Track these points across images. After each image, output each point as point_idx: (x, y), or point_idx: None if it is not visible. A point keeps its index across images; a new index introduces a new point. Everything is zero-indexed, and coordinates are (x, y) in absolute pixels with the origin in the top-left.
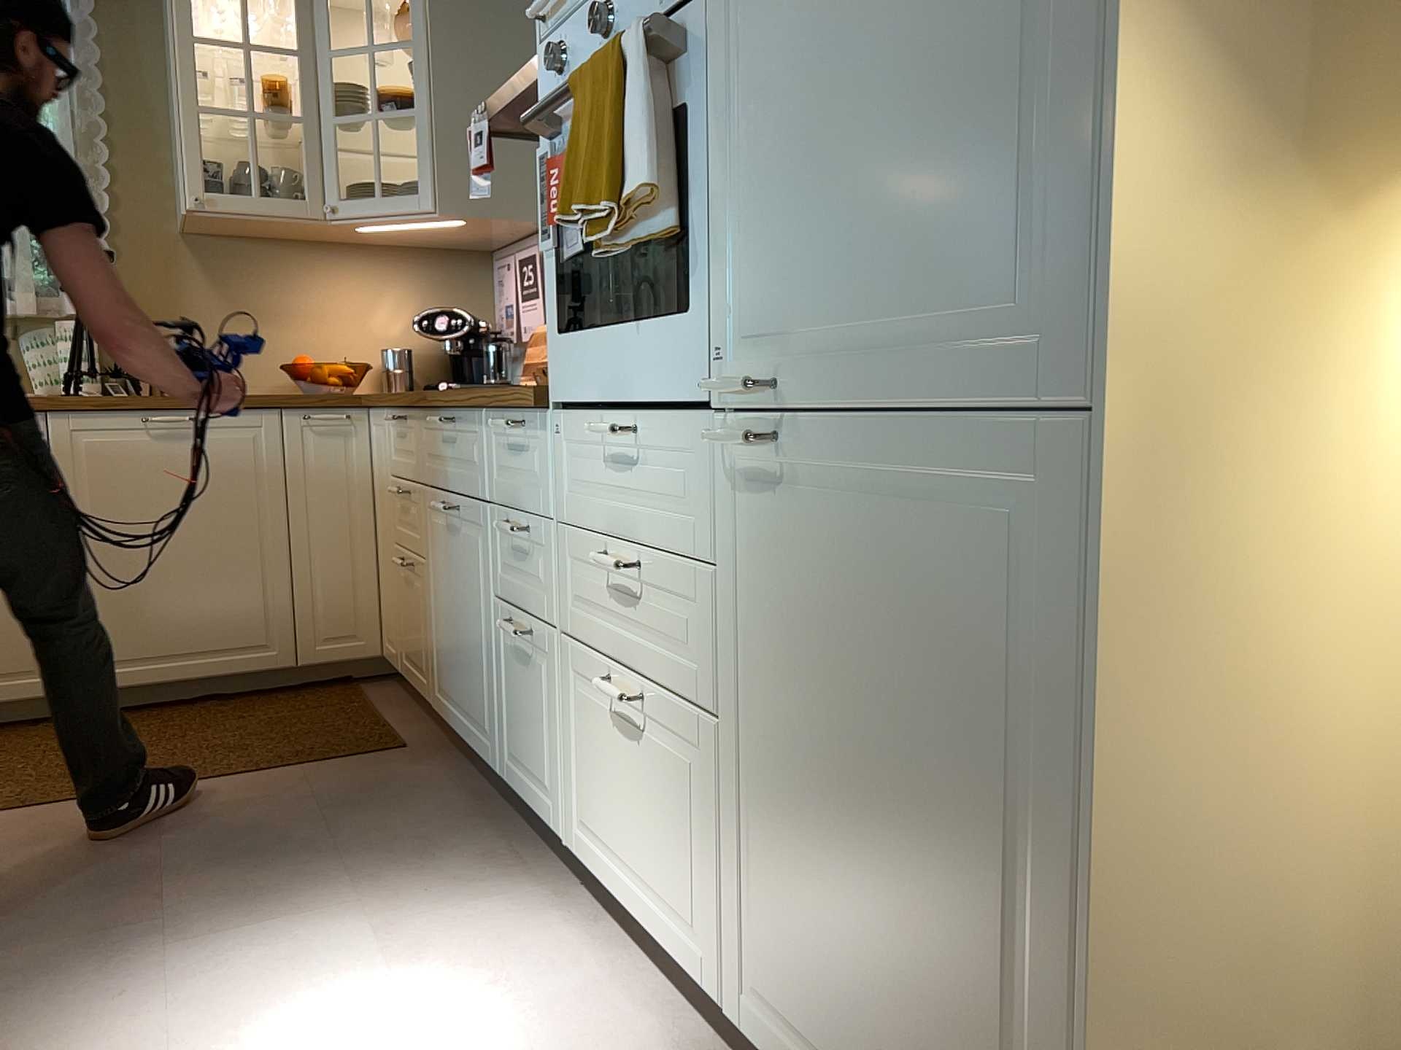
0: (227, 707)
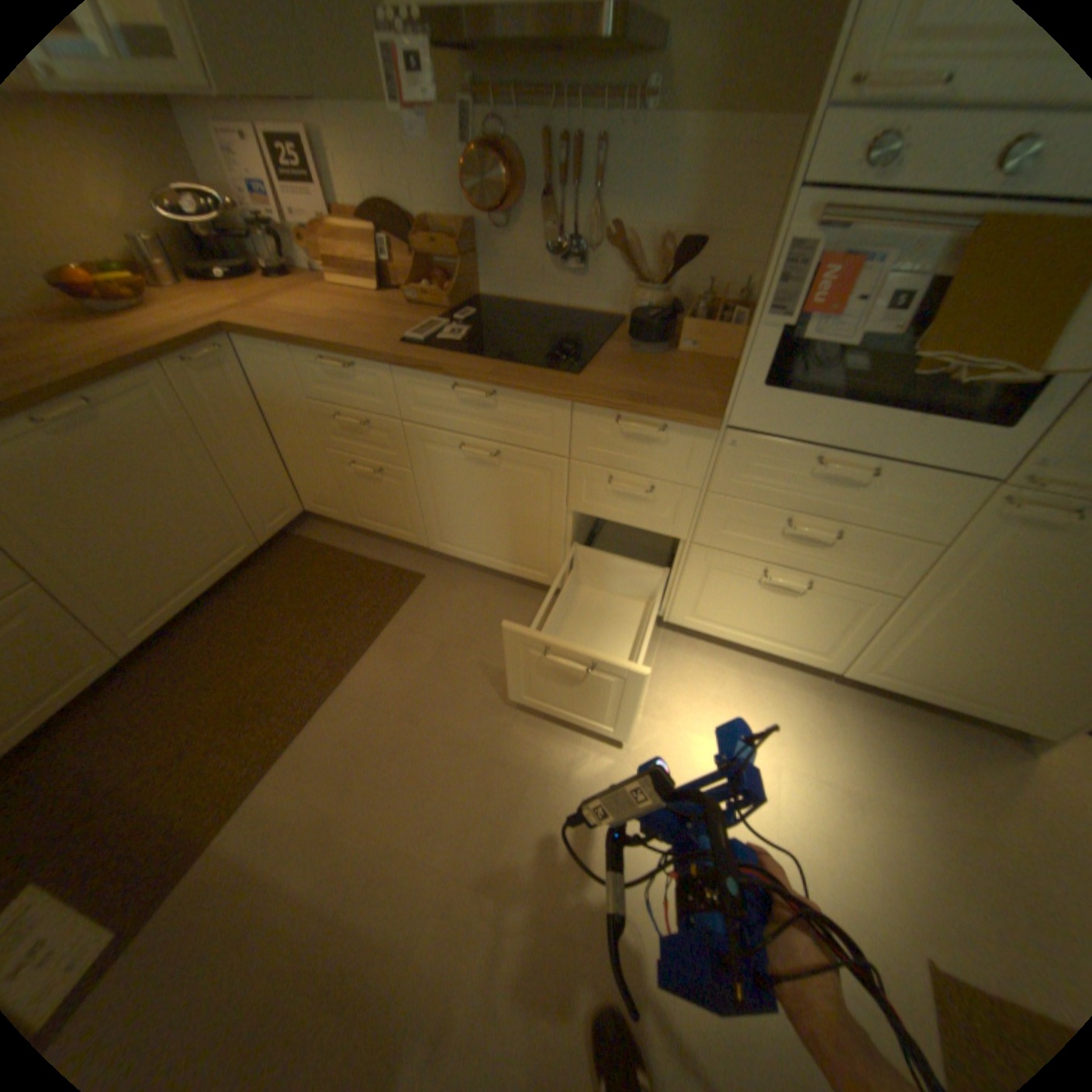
0: (236, 597)
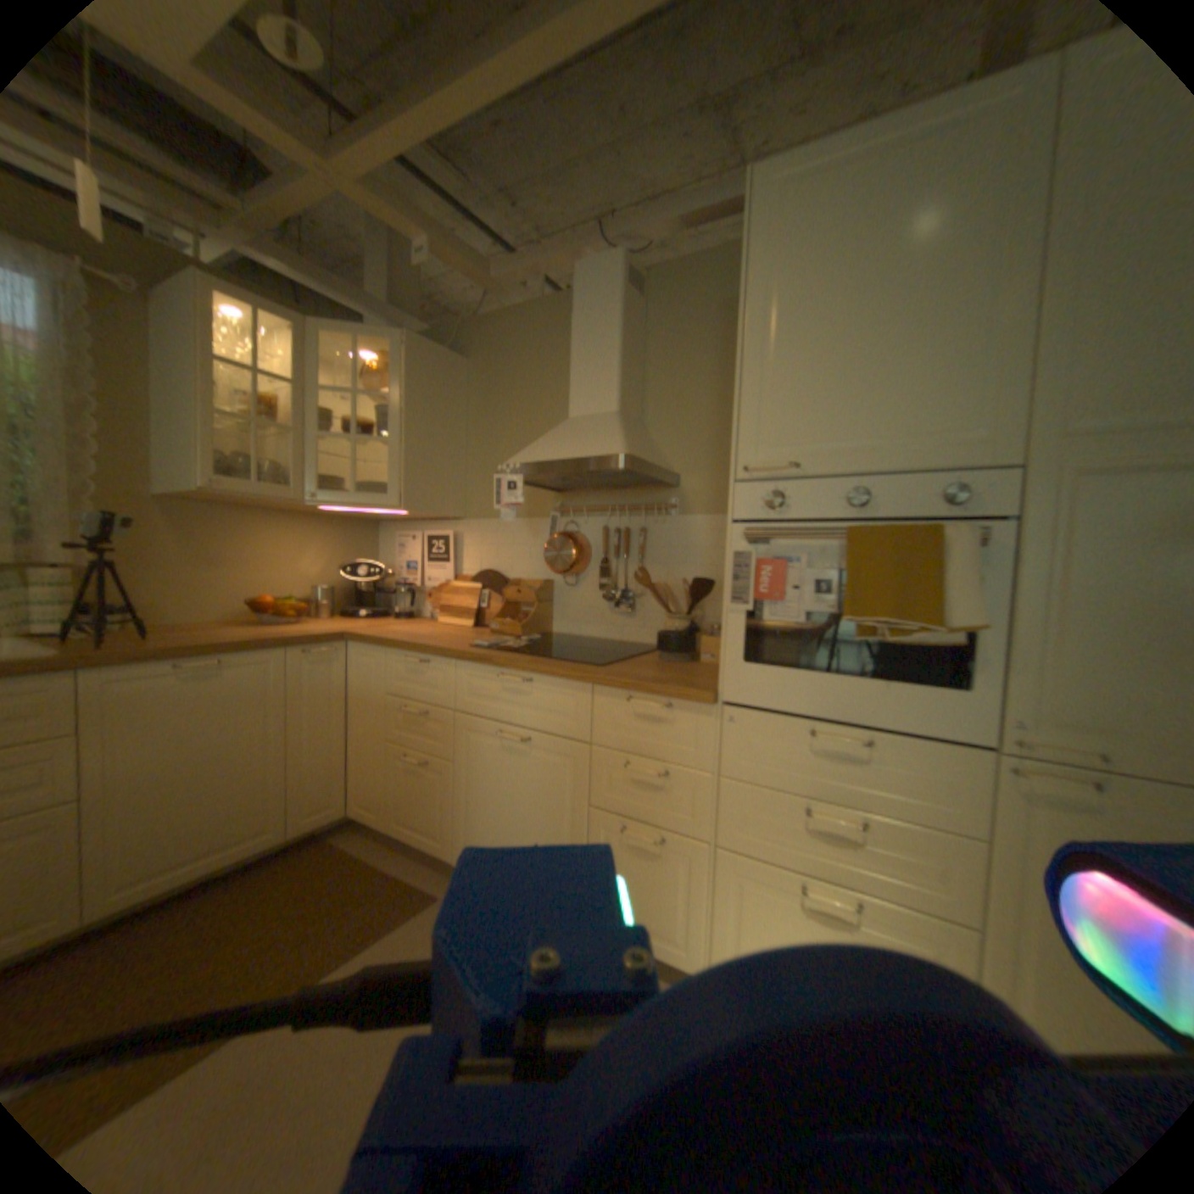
0: (233, 895)
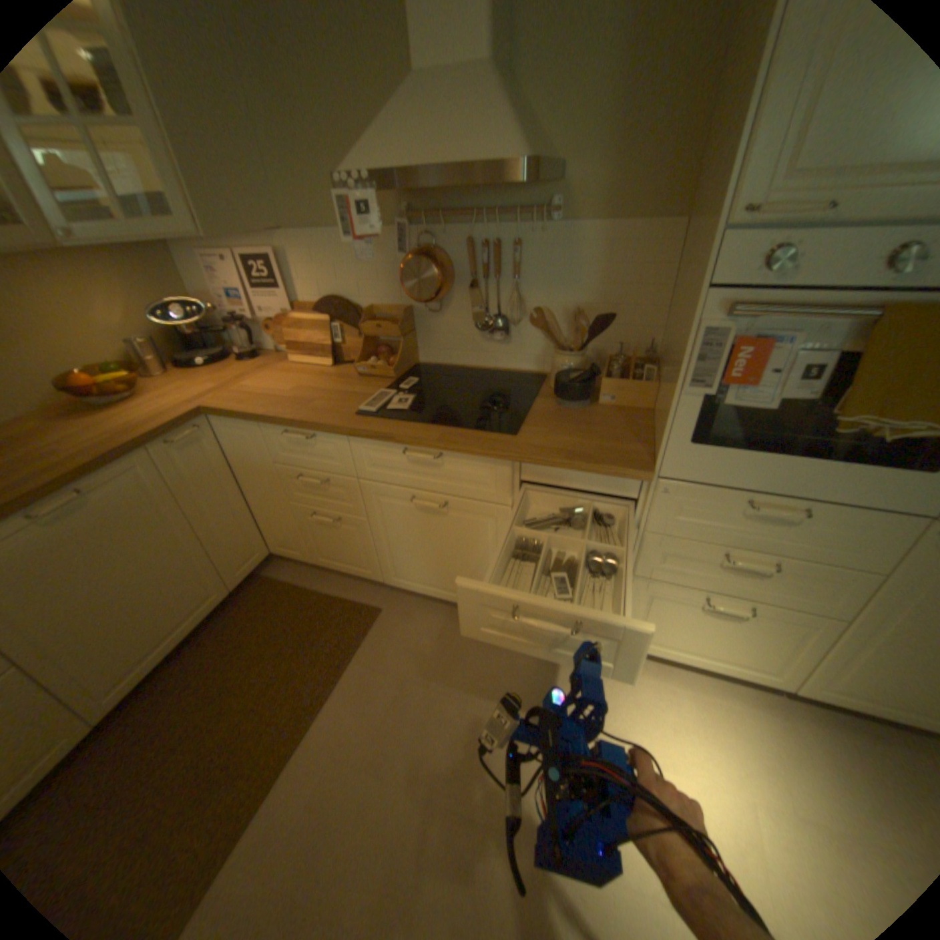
0: (207, 645)
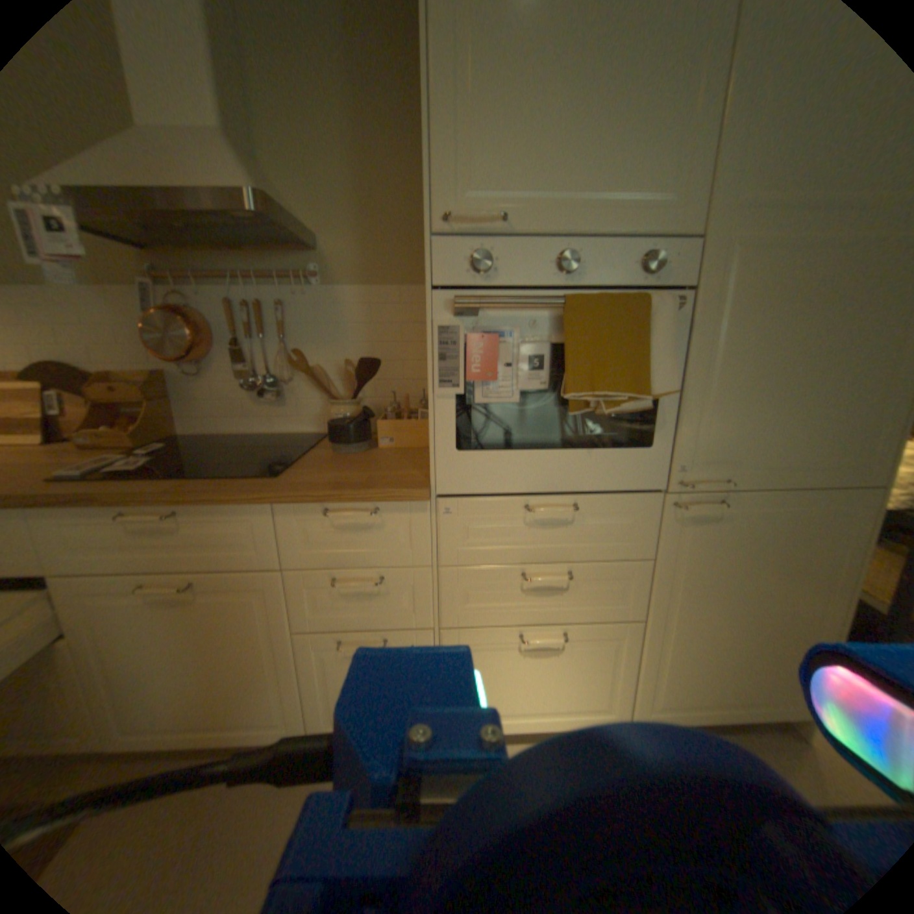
0: None
